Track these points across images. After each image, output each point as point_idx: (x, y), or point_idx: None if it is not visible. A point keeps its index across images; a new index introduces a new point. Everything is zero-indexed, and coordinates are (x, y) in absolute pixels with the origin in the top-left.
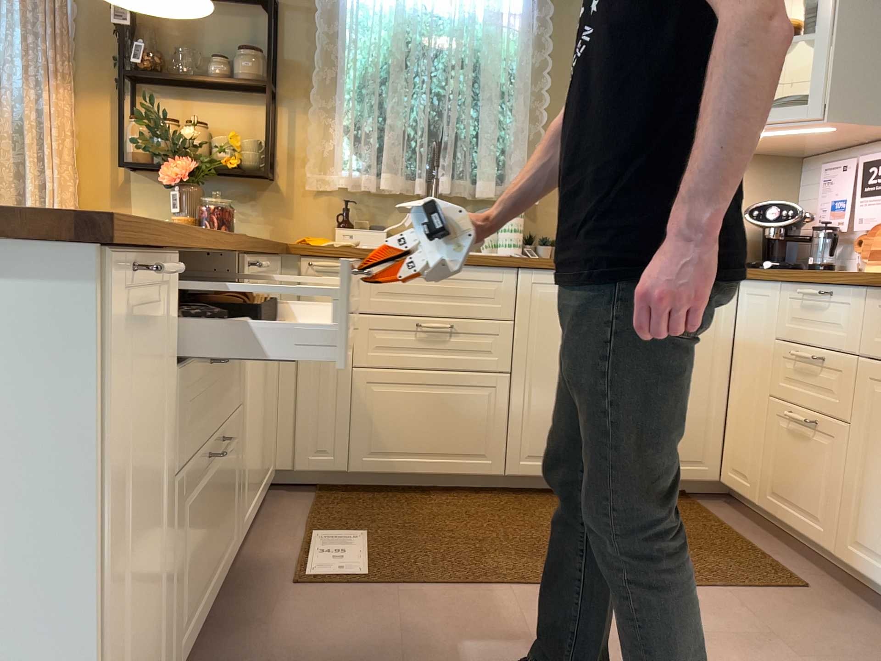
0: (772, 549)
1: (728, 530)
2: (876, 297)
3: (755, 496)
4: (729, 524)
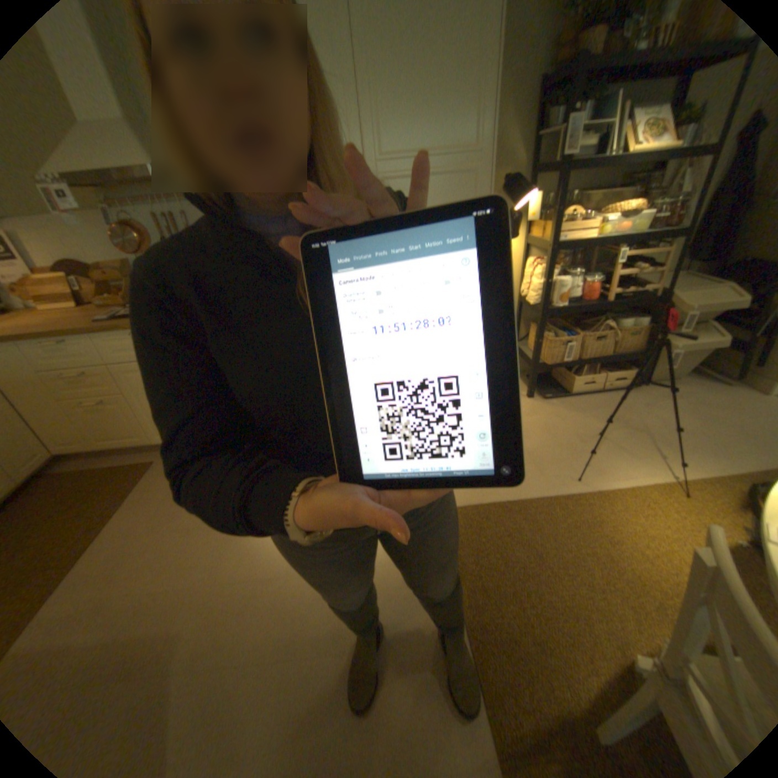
0: (116, 462)
1: (87, 473)
2: (94, 338)
3: (84, 449)
4: (82, 470)
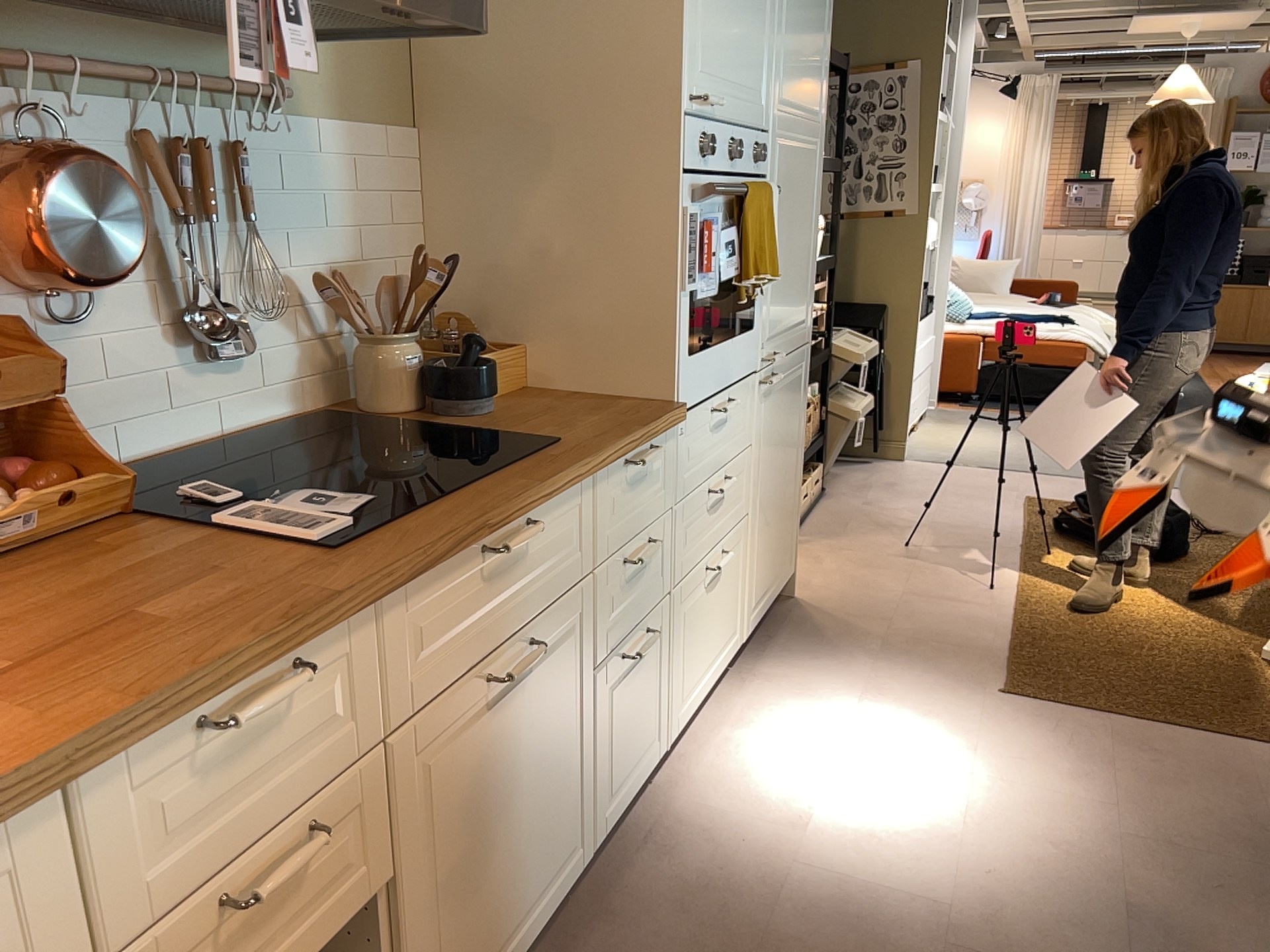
0: None
1: None
2: (391, 603)
3: None
4: None
